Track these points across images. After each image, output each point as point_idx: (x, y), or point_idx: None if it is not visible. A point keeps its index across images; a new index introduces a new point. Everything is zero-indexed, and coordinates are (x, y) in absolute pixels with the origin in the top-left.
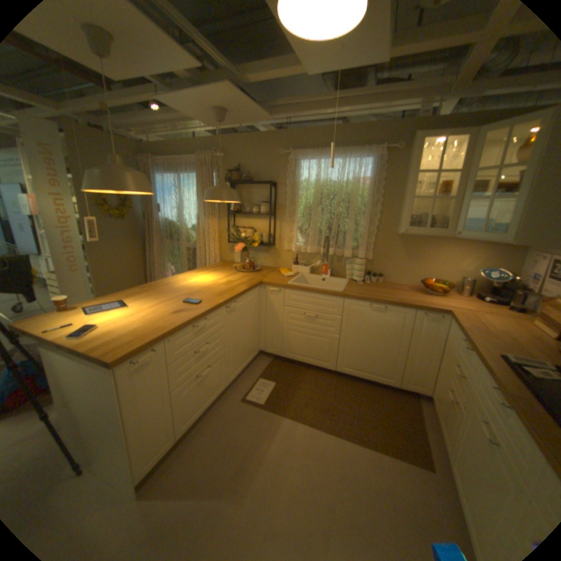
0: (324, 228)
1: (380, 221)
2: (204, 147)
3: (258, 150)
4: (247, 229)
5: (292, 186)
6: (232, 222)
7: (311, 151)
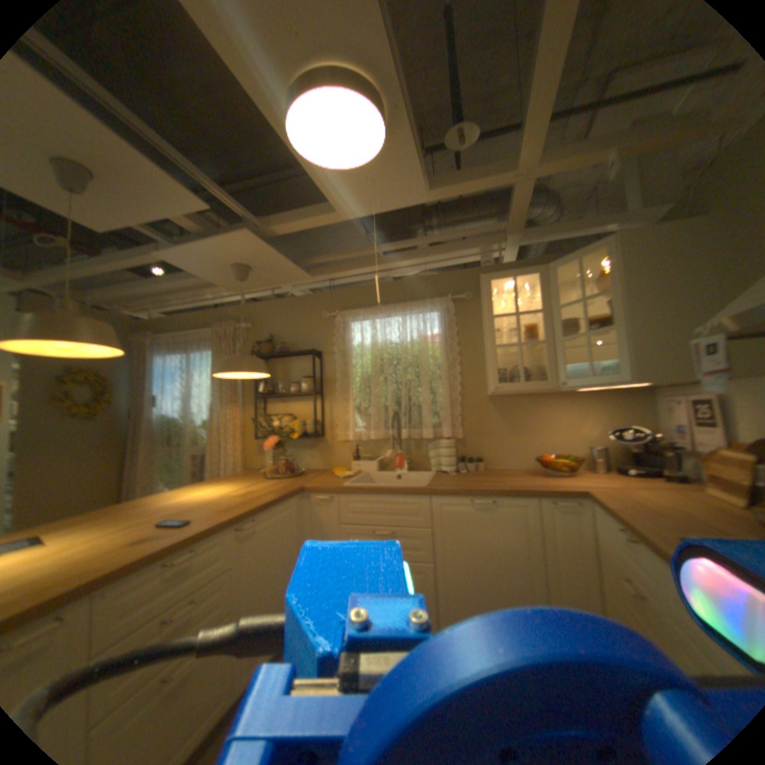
0: (391, 402)
1: (463, 385)
2: (226, 319)
3: (296, 315)
4: (285, 416)
5: (343, 353)
6: (263, 409)
7: (363, 310)
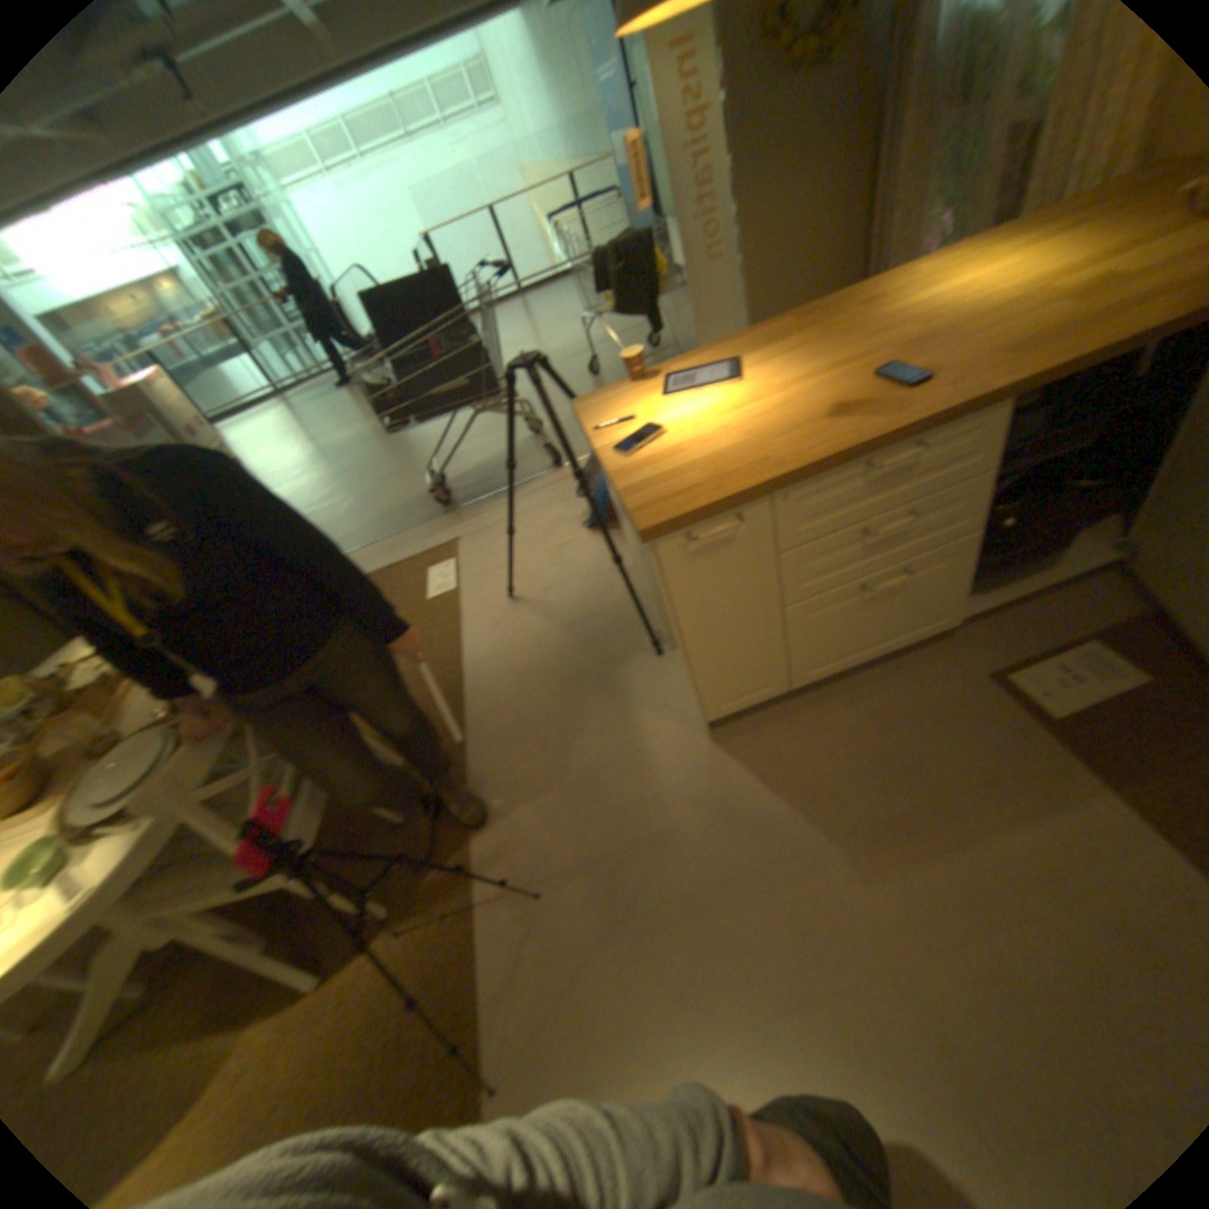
0: None
1: None
2: None
3: None
4: None
5: None
6: None
7: None
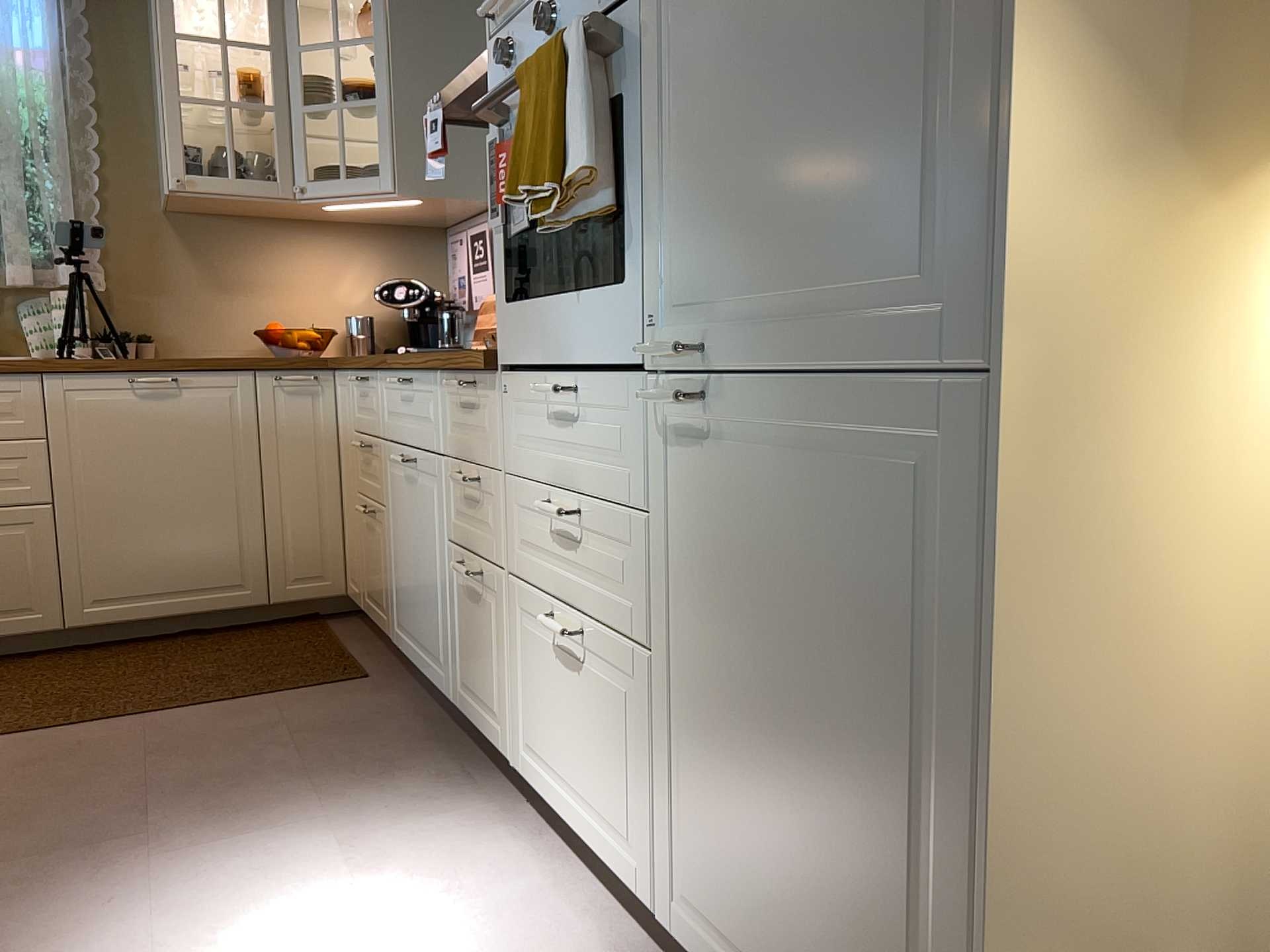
0: None
1: (105, 181)
2: None
3: None
4: None
5: None
6: None
7: None
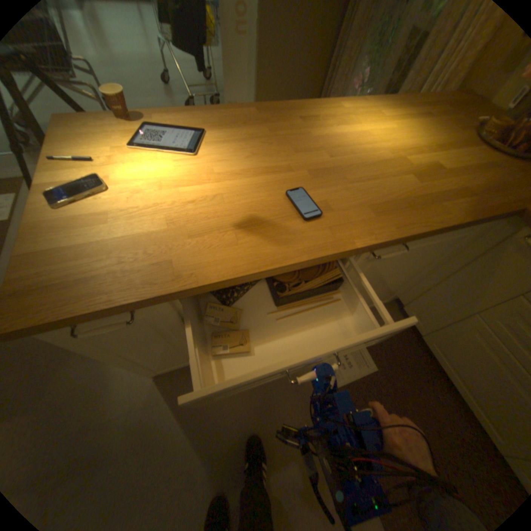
0: None
1: None
2: None
3: None
4: None
5: None
6: None
7: None
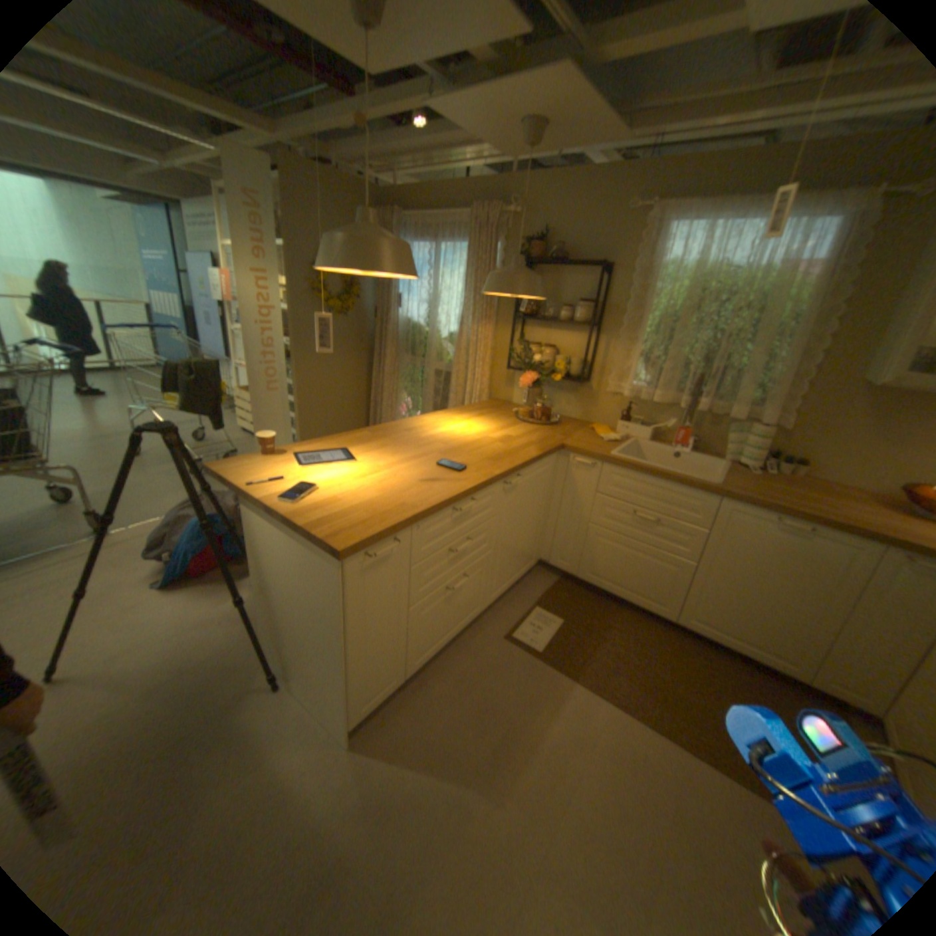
0: (699, 358)
1: (828, 353)
2: (488, 195)
3: (588, 199)
4: (546, 347)
5: (645, 271)
6: (518, 332)
7: (700, 201)
